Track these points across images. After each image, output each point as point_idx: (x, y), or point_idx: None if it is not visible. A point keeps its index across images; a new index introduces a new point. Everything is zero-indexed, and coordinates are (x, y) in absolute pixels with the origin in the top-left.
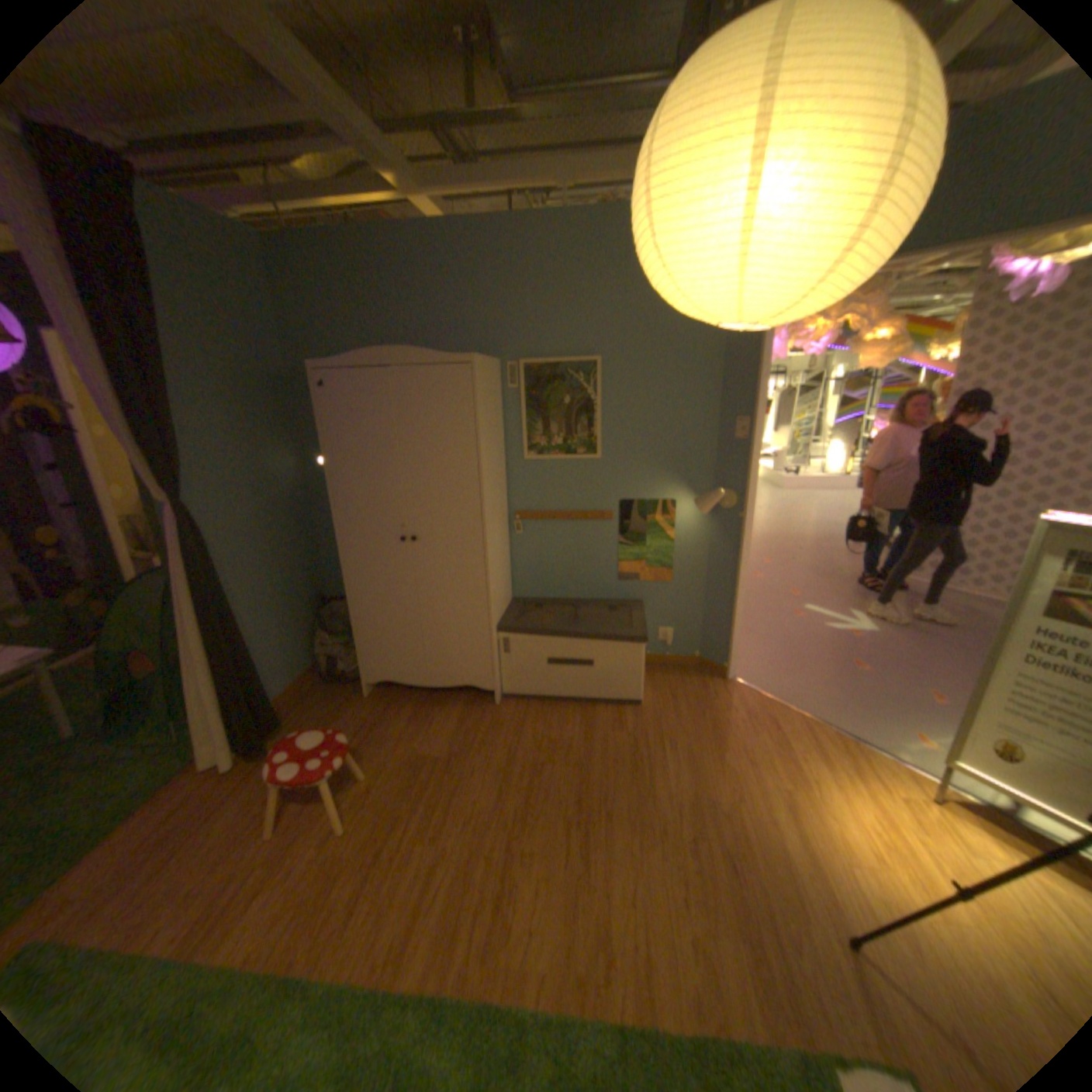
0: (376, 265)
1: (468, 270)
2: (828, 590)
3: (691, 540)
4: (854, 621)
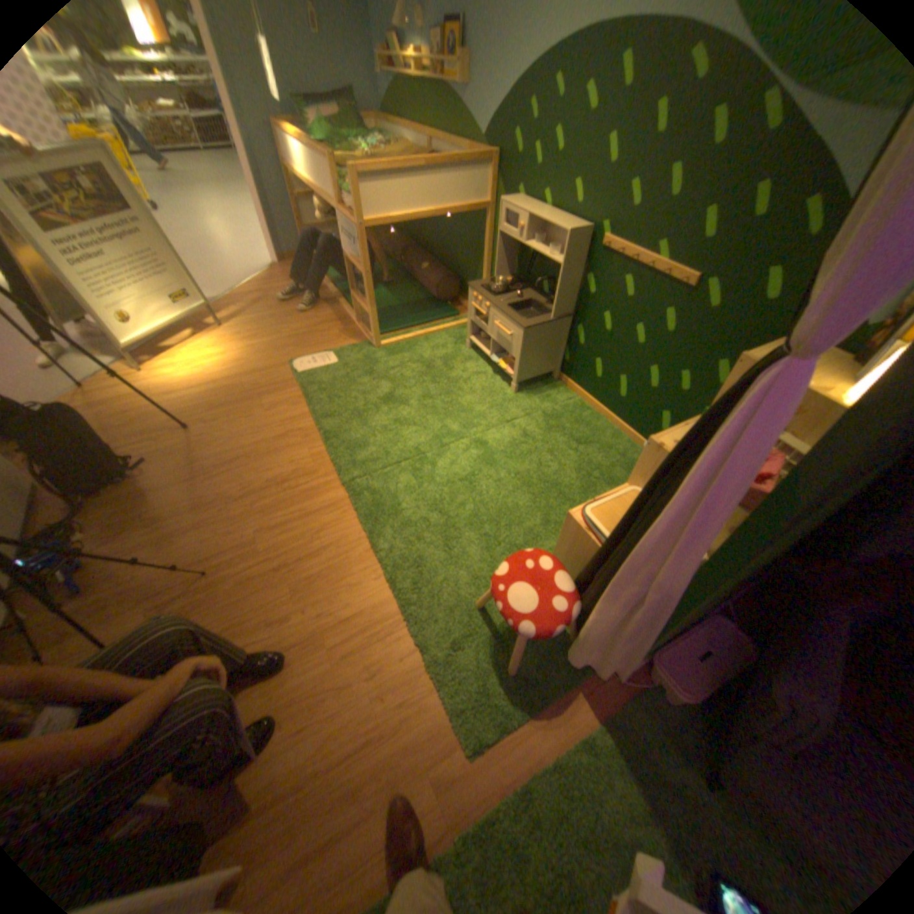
0: None
1: None
2: None
3: None
4: None
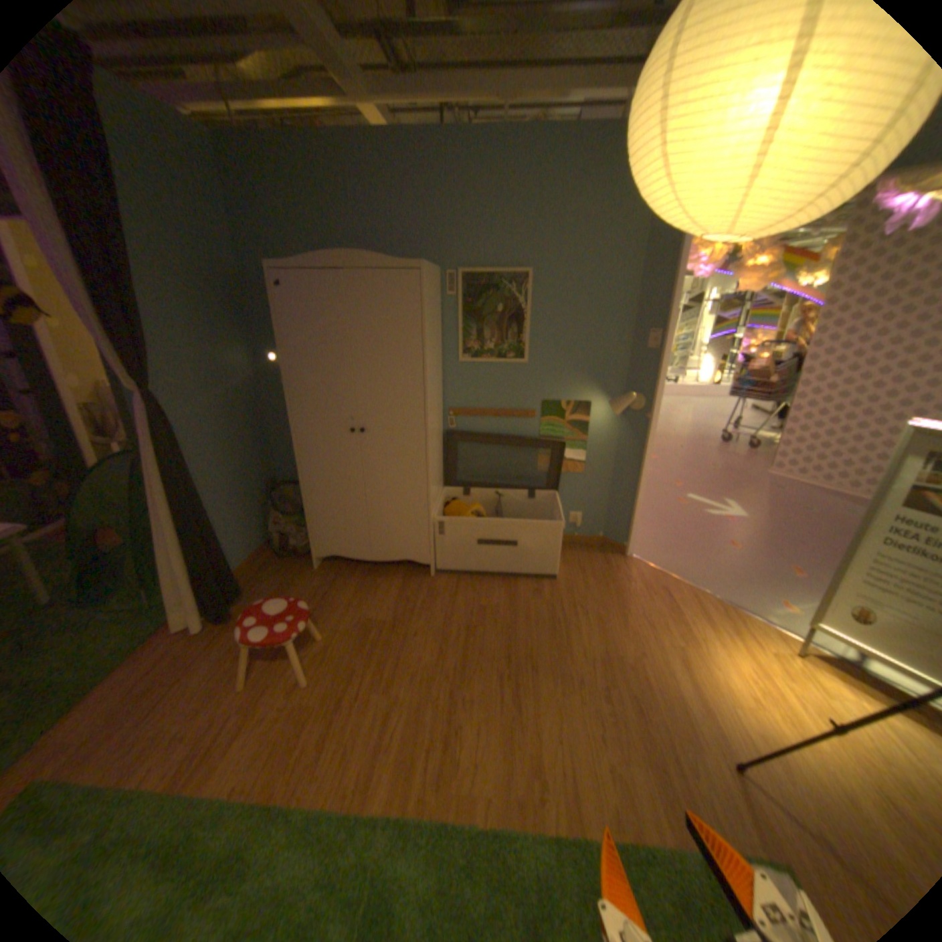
0: (325, 171)
1: (413, 180)
2: (705, 482)
3: (602, 437)
4: (728, 508)
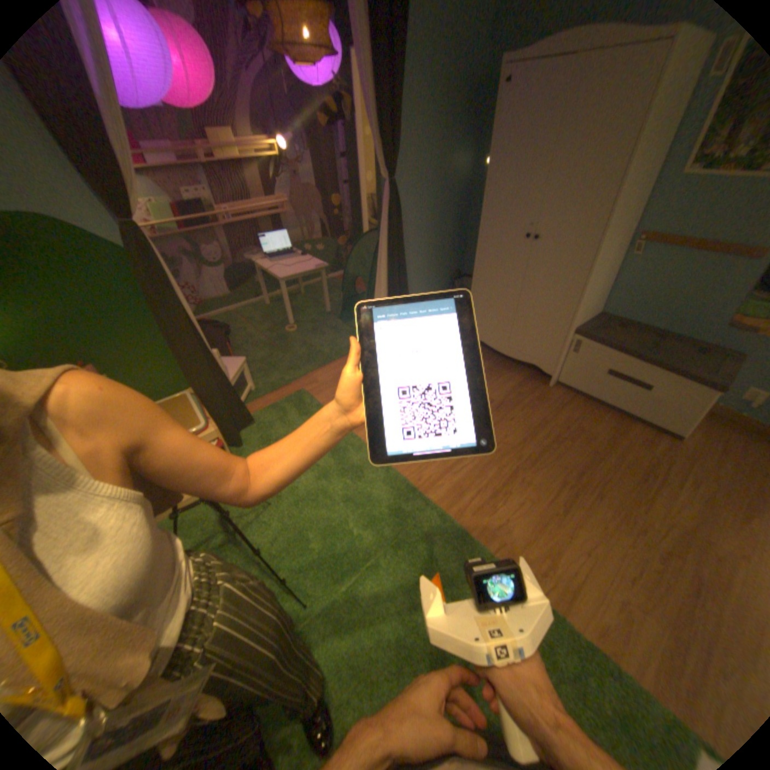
0: None
1: None
2: None
3: None
4: None
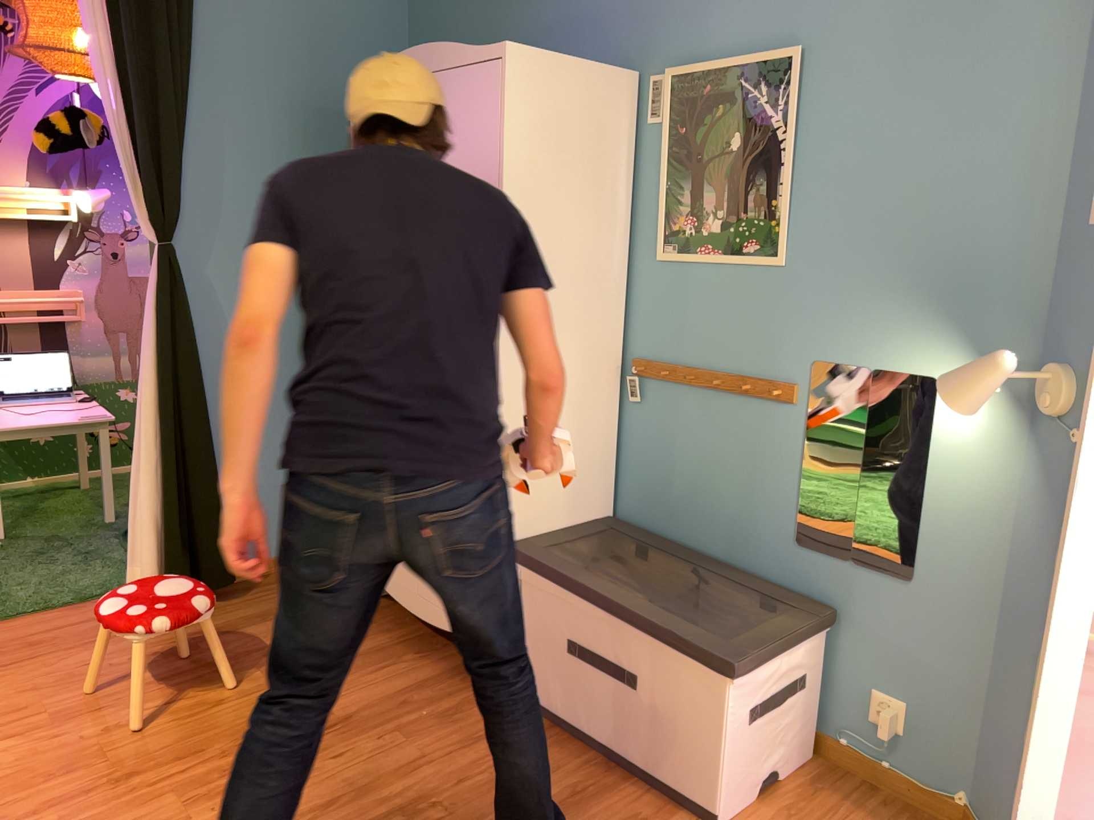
0: None
1: None
2: None
3: (969, 489)
4: None
